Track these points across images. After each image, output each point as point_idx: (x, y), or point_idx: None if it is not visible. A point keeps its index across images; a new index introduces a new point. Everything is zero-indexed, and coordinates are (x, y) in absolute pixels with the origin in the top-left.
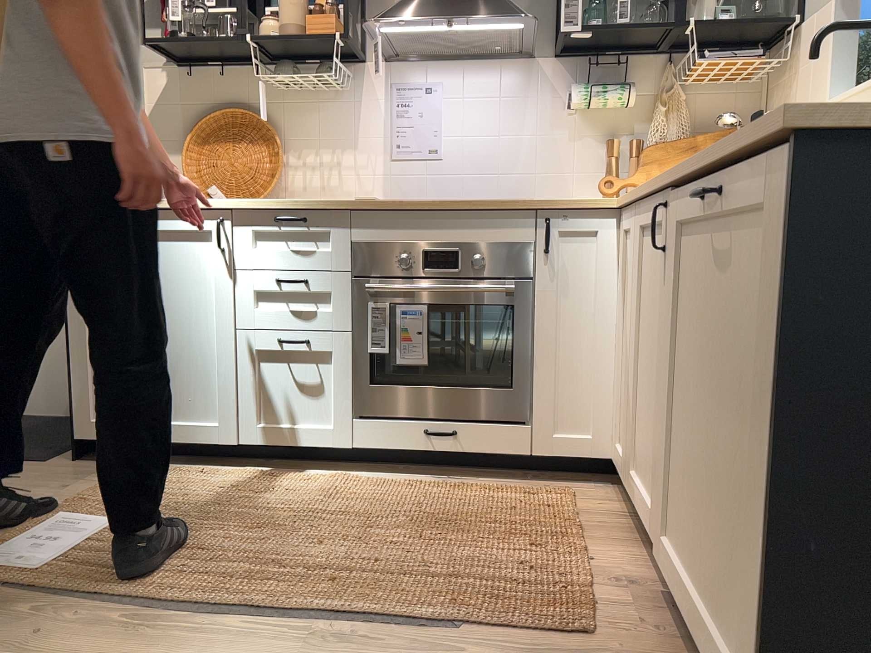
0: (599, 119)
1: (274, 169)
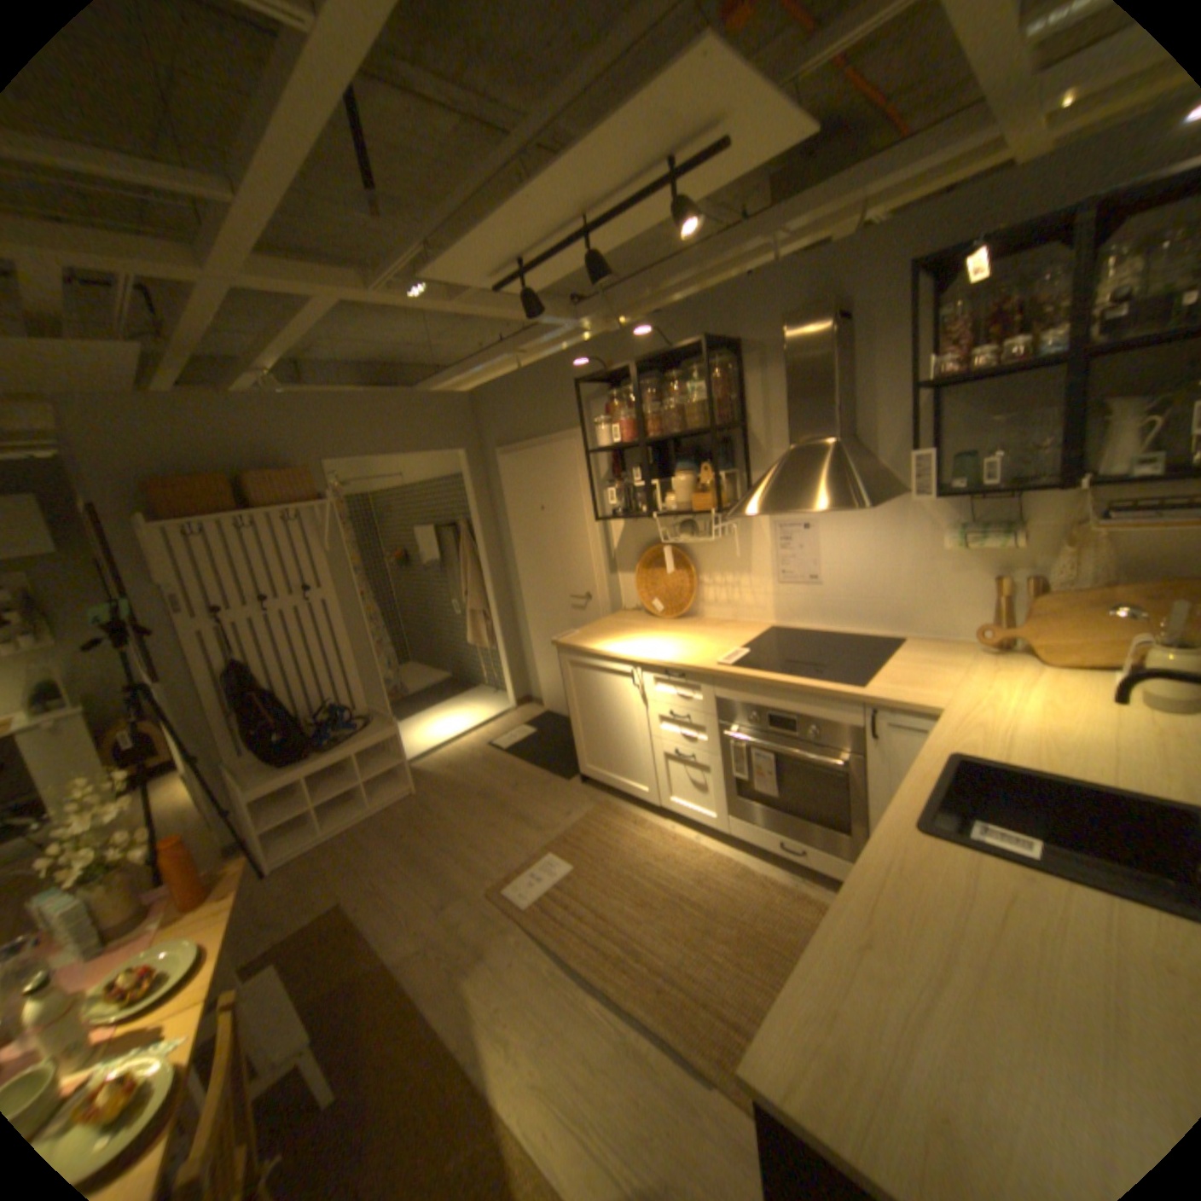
0: (991, 551)
1: (692, 589)
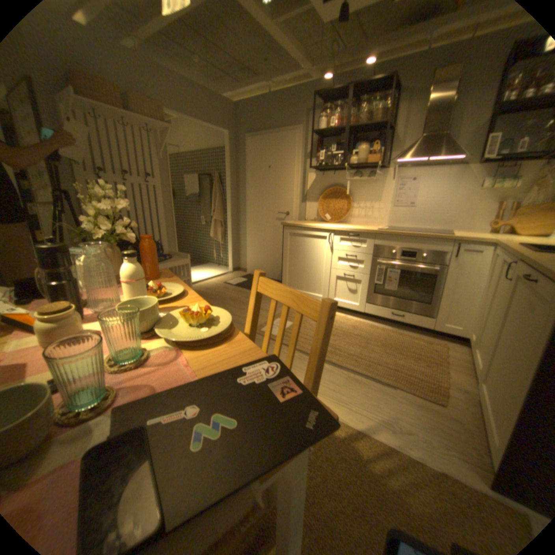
0: (498, 191)
1: (348, 209)
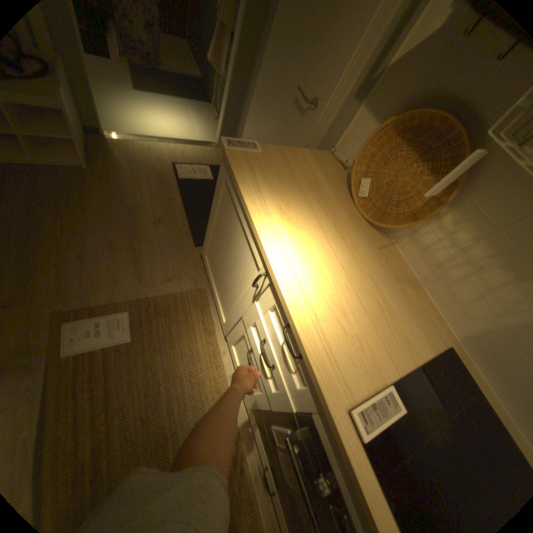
0: None
1: (422, 215)
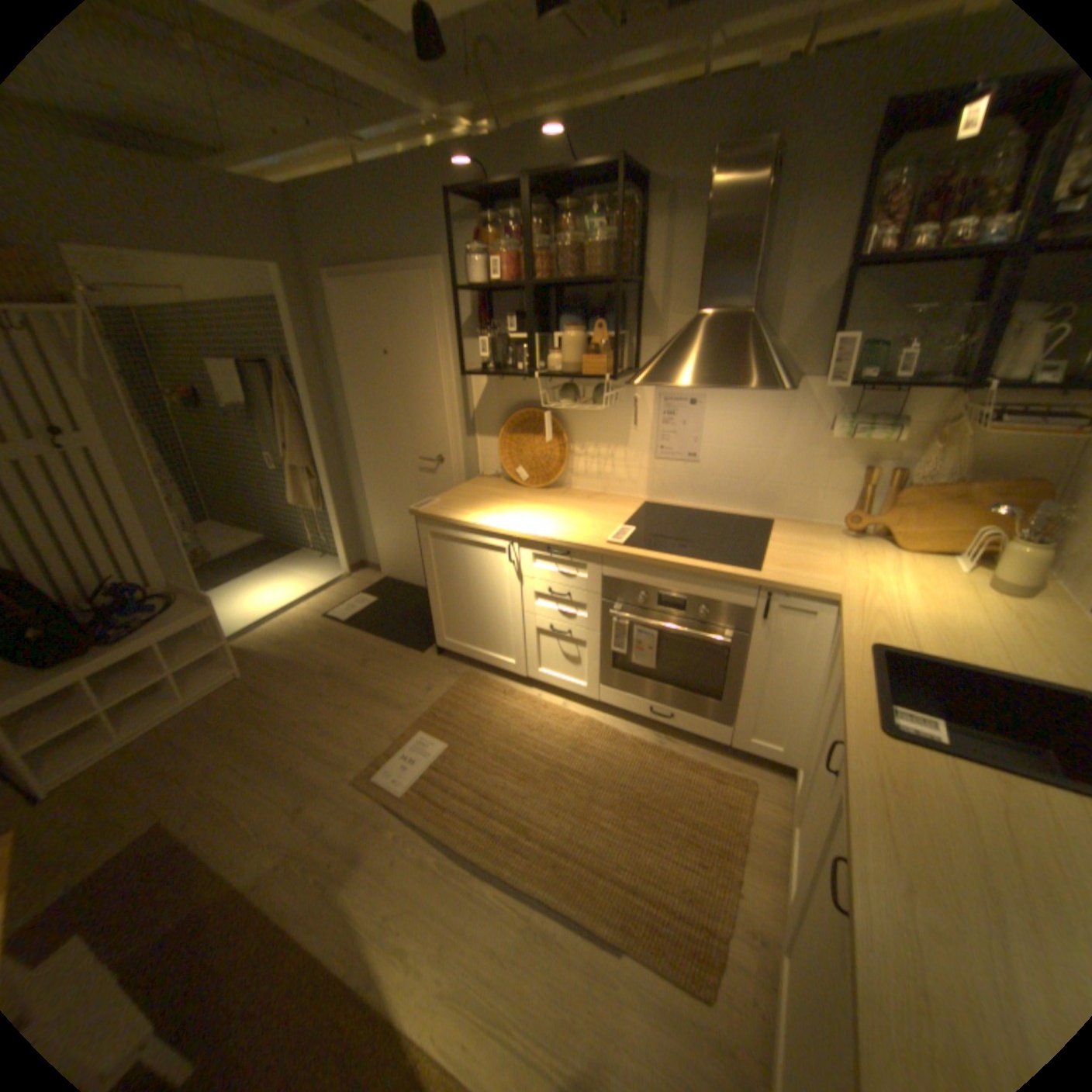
0: (865, 441)
1: (563, 458)
